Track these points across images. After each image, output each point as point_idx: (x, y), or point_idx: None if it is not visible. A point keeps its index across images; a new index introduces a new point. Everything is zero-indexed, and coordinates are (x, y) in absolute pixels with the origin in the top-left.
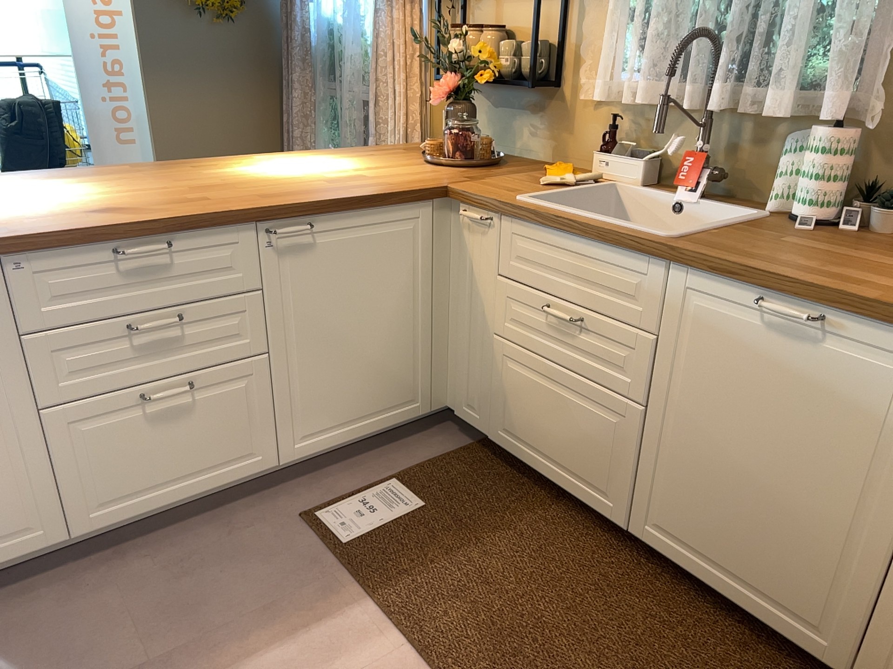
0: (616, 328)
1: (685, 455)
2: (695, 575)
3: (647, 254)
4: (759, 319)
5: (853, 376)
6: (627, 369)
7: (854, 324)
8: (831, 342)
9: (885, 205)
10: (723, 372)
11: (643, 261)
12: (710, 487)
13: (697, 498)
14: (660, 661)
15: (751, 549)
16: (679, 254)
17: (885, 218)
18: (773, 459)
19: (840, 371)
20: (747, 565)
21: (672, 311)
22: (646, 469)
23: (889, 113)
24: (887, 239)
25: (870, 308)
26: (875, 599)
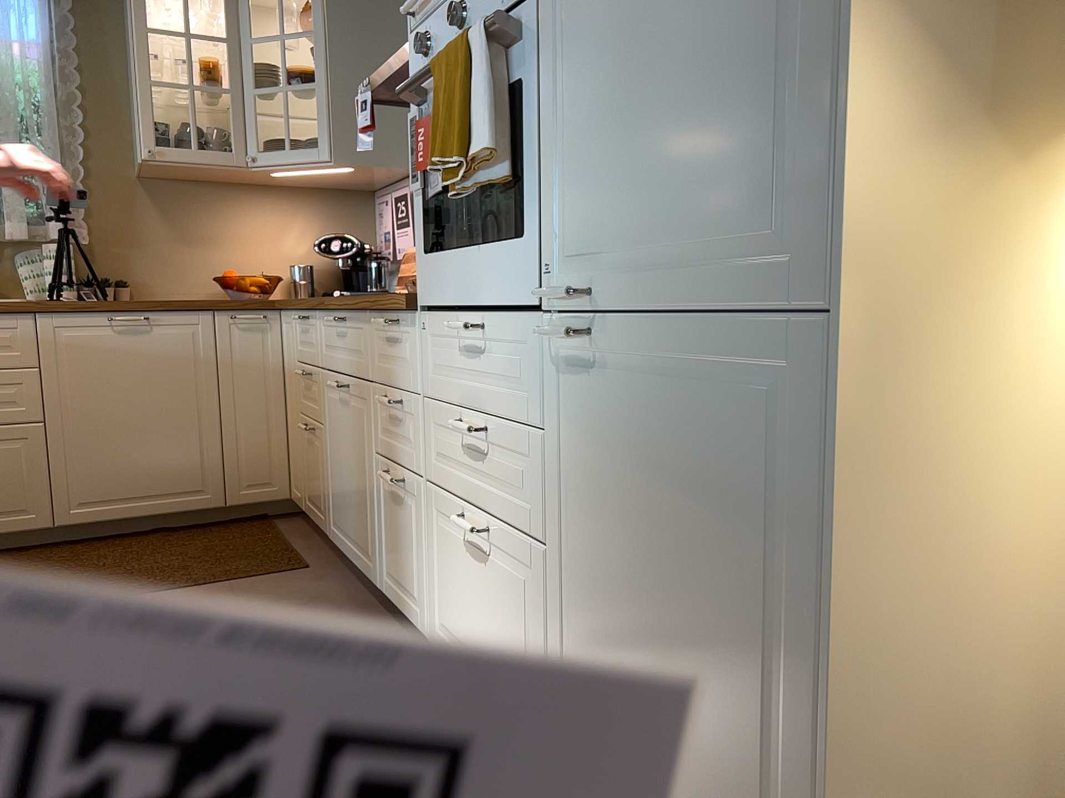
0: (0, 375)
1: (88, 438)
2: (120, 519)
3: (17, 312)
4: (112, 330)
5: (172, 341)
6: (19, 402)
7: (164, 316)
8: (156, 329)
9: (108, 284)
10: (98, 371)
11: (12, 319)
12: (112, 449)
13: (105, 462)
14: (143, 554)
15: (151, 471)
16: (45, 306)
17: (110, 291)
18: (147, 407)
19: (165, 342)
20: (152, 483)
21: (48, 346)
22: (59, 467)
23: (89, 234)
24: (117, 302)
25: (170, 304)
26: (221, 451)
